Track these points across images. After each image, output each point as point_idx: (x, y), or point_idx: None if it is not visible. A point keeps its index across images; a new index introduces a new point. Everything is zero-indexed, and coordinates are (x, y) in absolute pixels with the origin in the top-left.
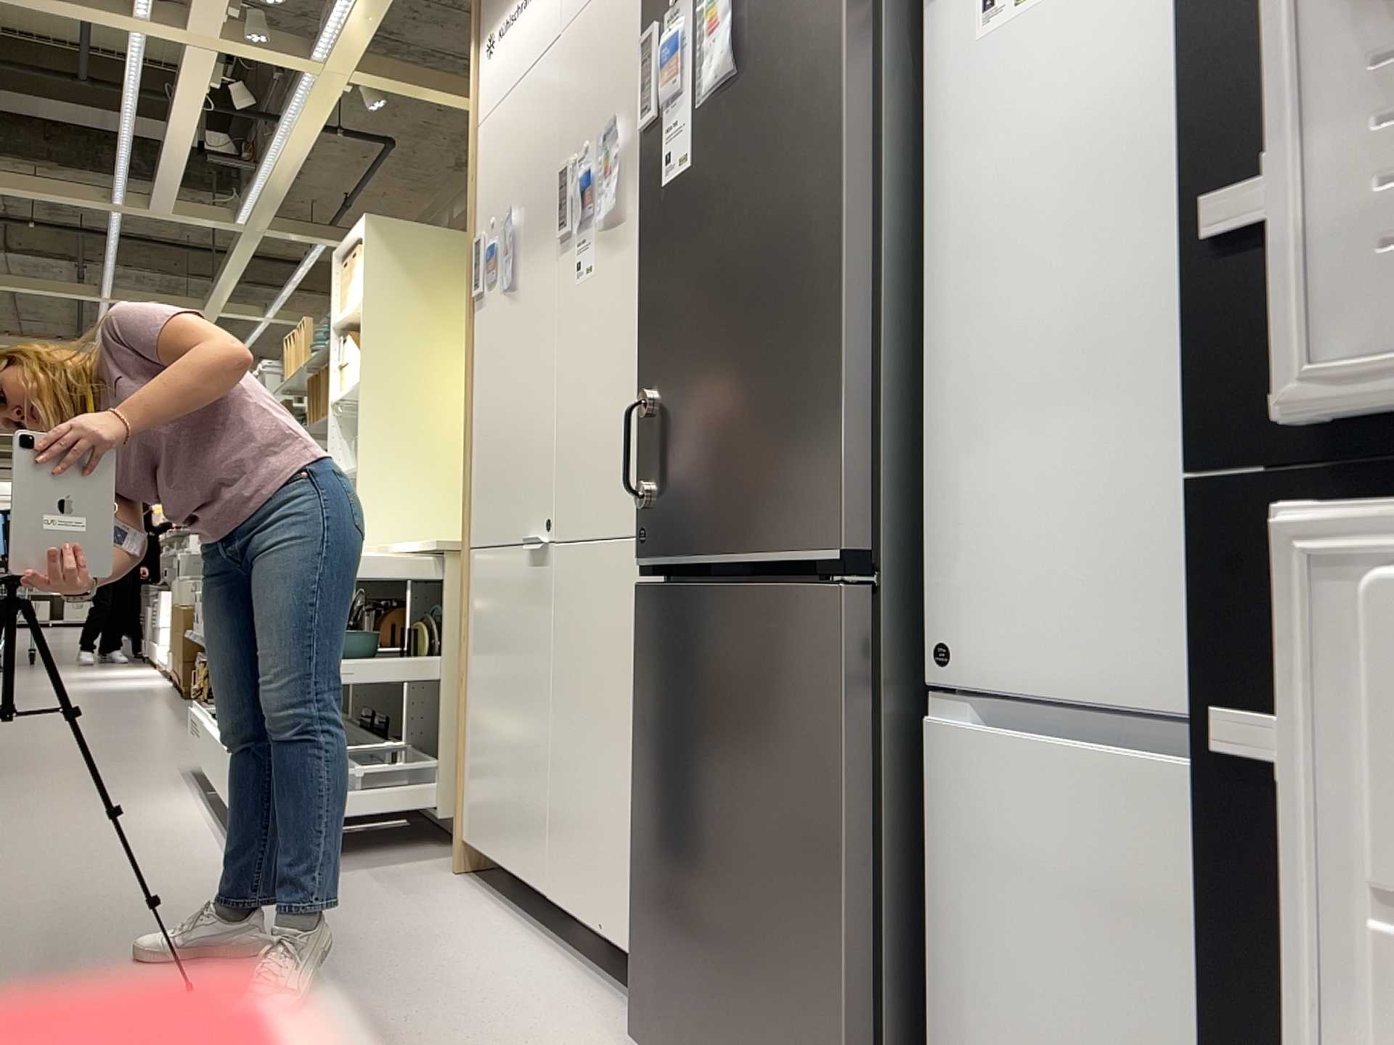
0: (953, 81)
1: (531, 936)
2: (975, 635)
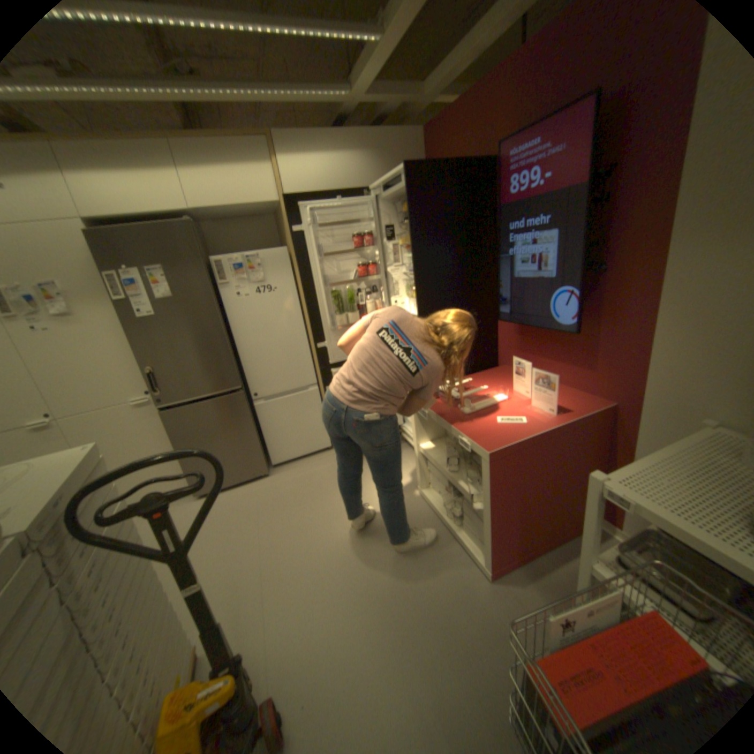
0: (231, 305)
1: None
2: (259, 389)
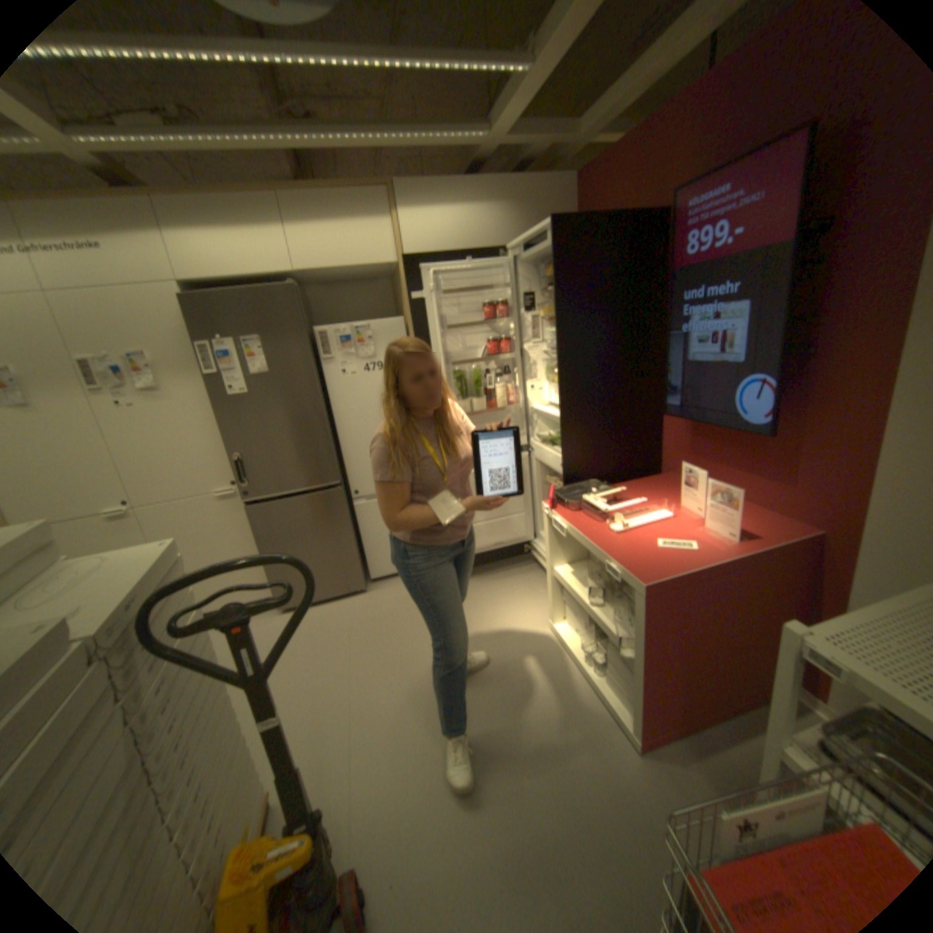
0: (334, 384)
1: None
2: (361, 486)
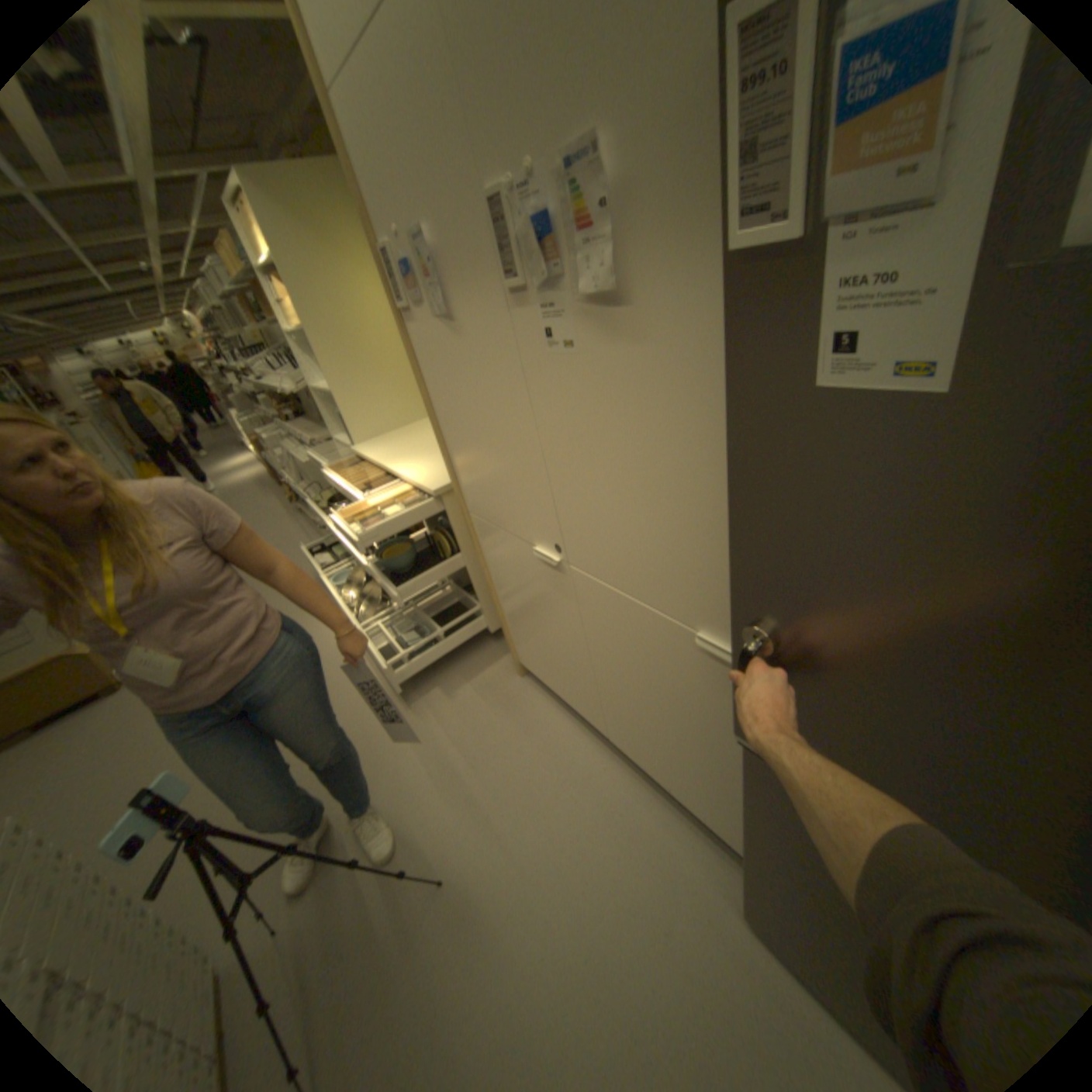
0: None
1: (601, 750)
2: None
